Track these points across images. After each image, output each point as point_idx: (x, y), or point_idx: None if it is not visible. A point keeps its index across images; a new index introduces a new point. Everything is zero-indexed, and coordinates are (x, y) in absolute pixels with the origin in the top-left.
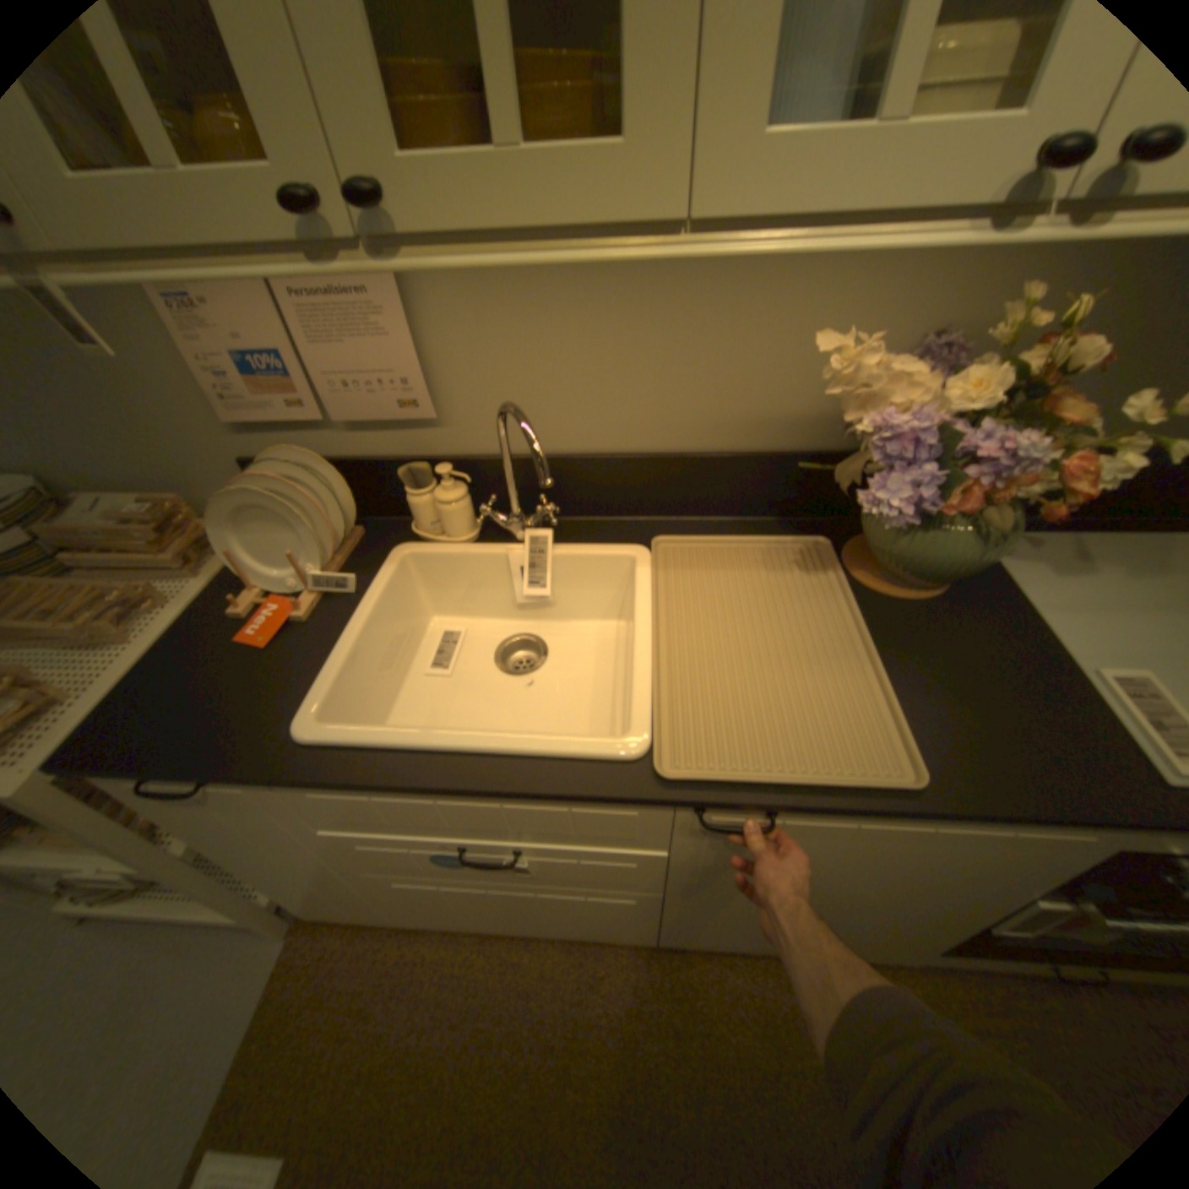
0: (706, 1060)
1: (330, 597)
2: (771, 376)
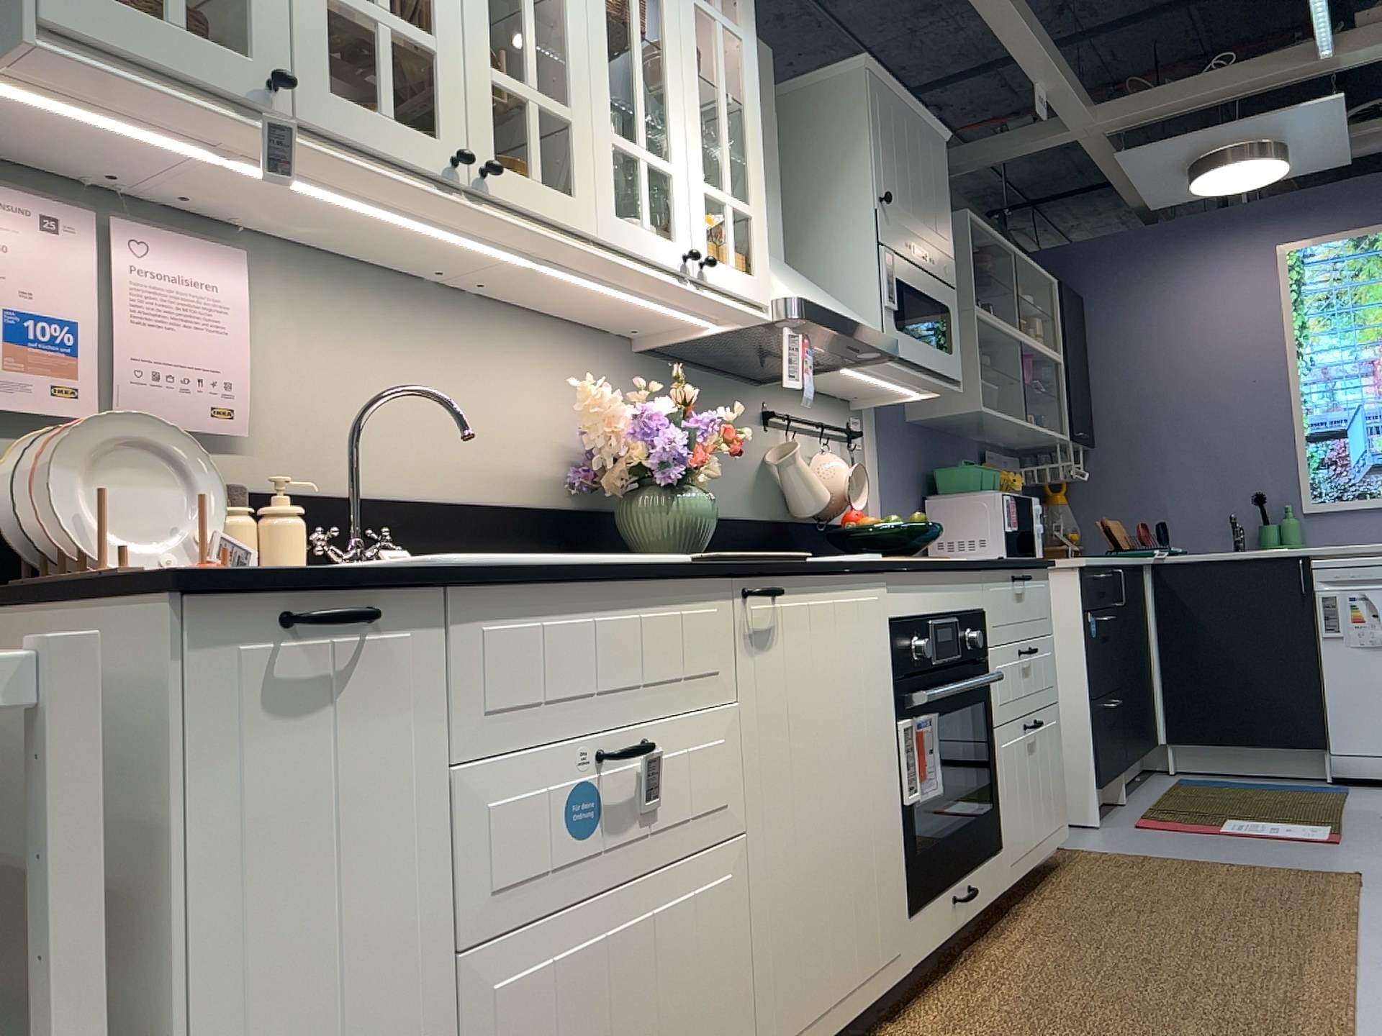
0: None
1: None
2: (516, 437)
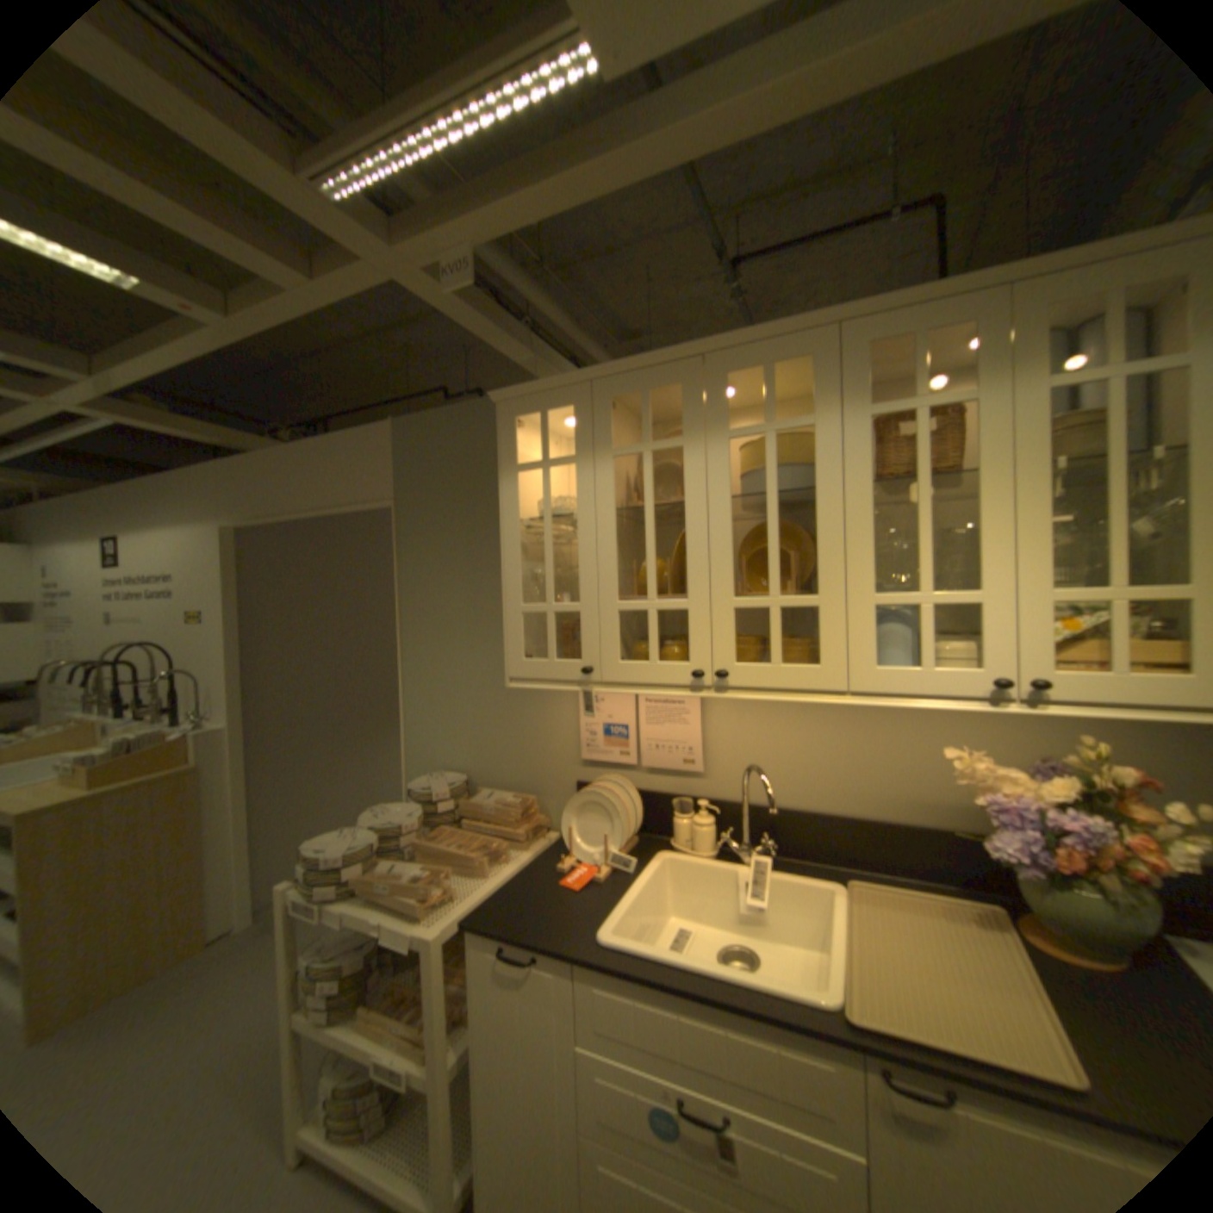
0: None
1: (616, 873)
2: (928, 776)
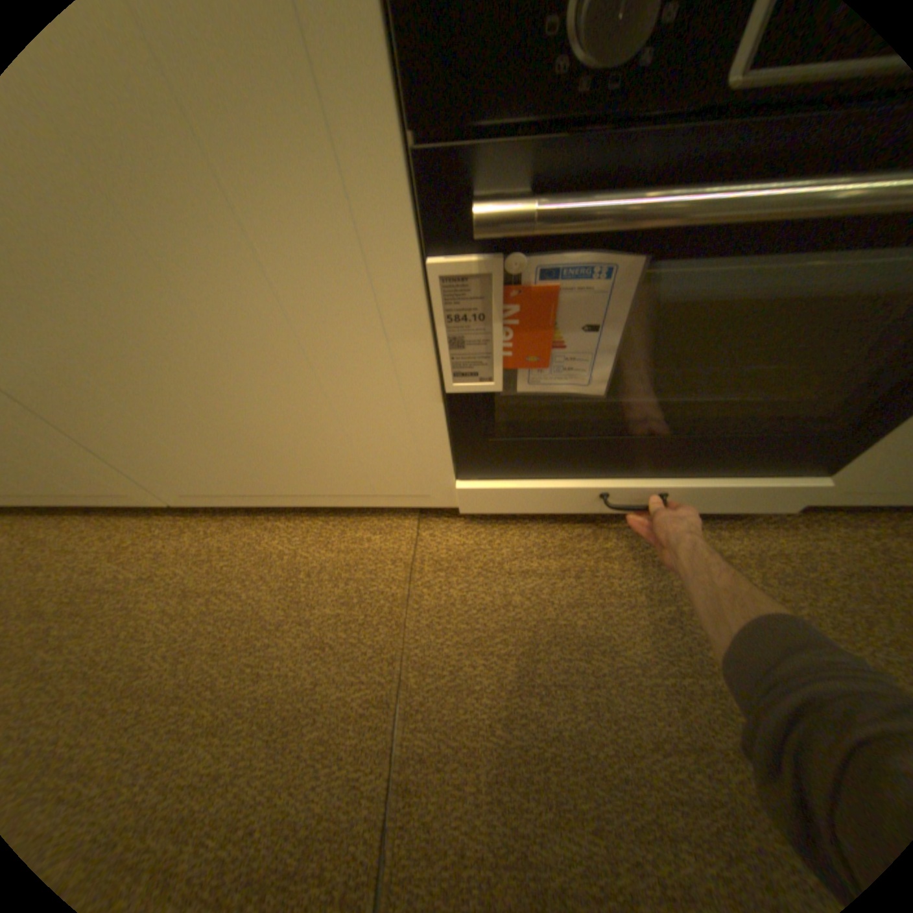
0: (207, 613)
1: None
2: None
